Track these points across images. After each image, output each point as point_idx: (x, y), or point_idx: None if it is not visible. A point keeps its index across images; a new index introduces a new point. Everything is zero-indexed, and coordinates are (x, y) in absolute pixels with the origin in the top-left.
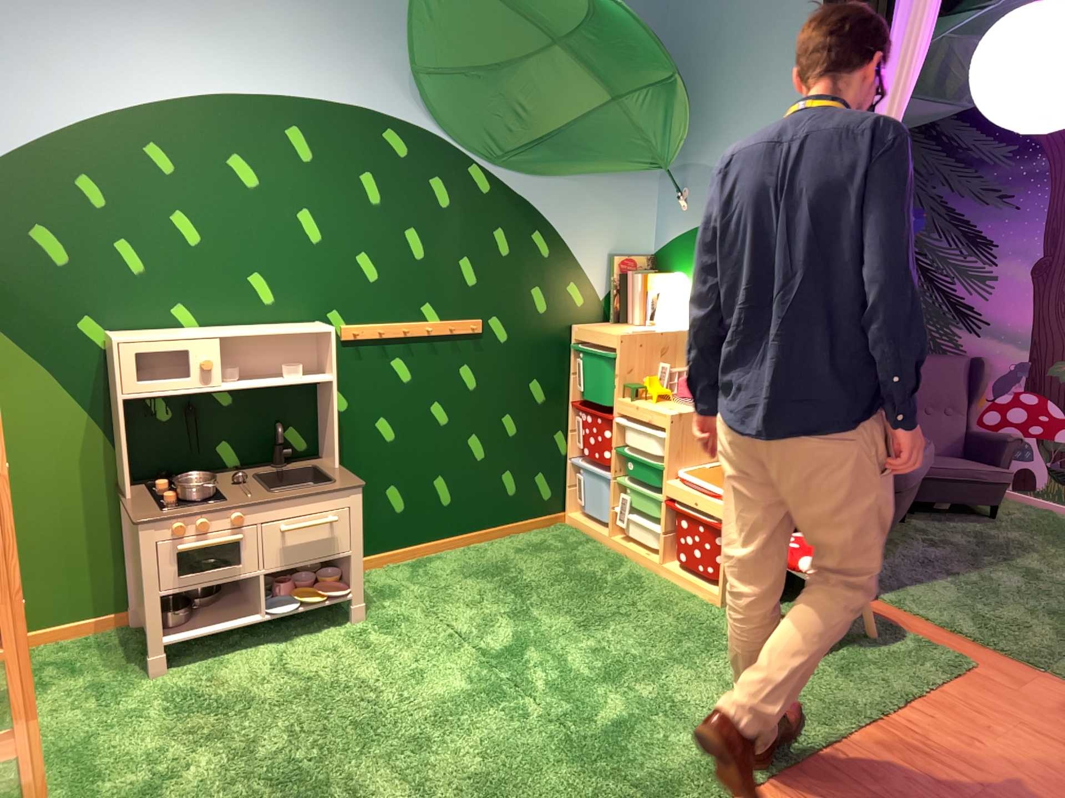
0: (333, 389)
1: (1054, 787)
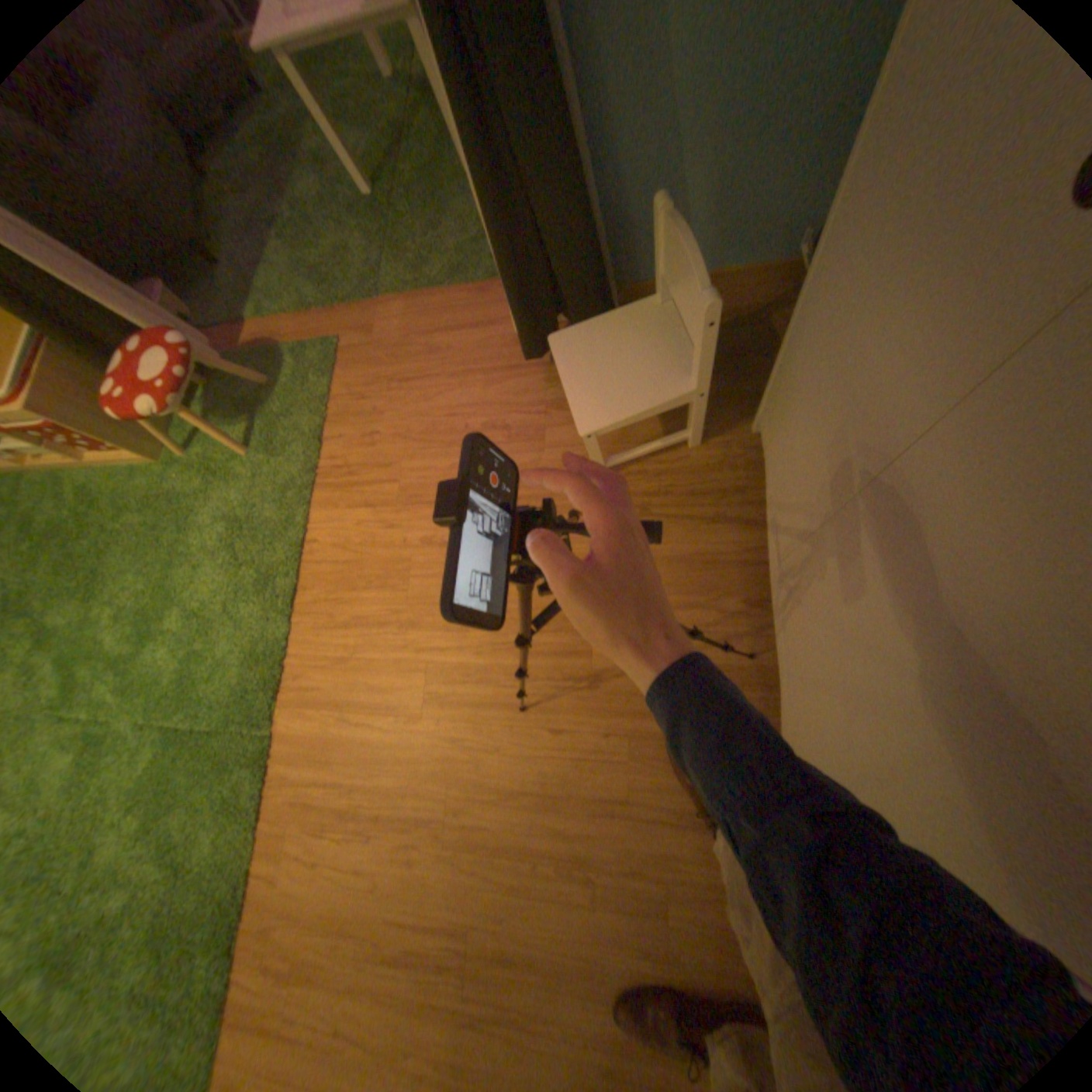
0: None
1: (428, 437)
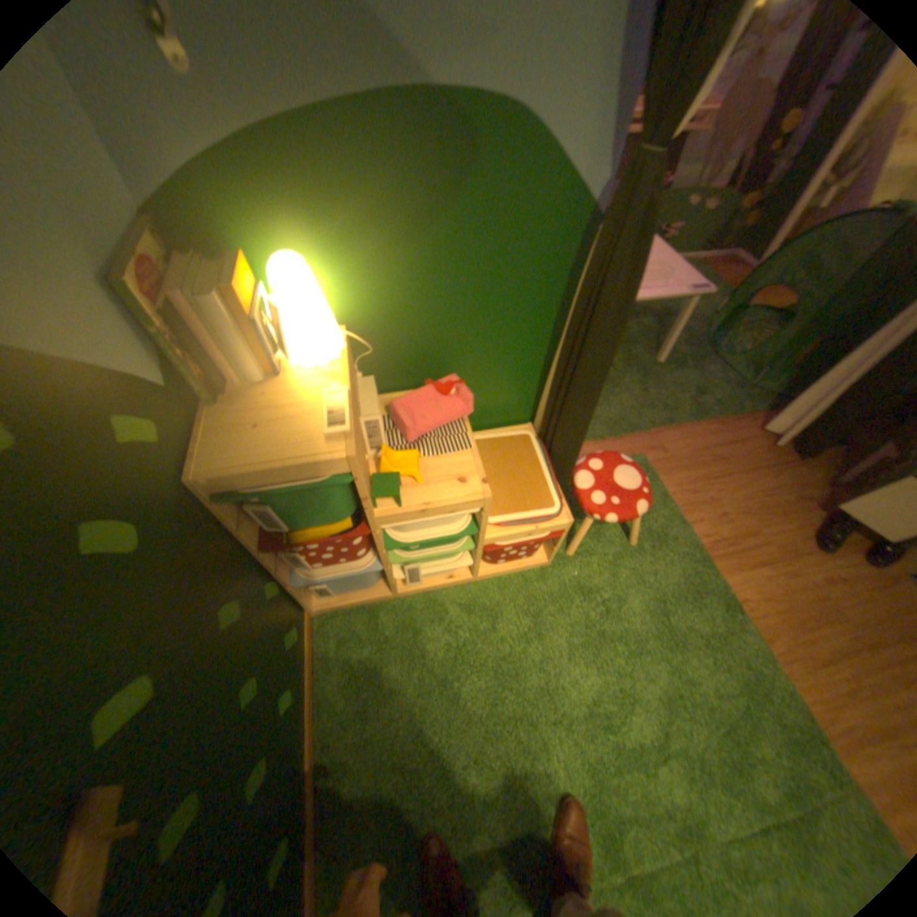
0: None
1: (763, 509)
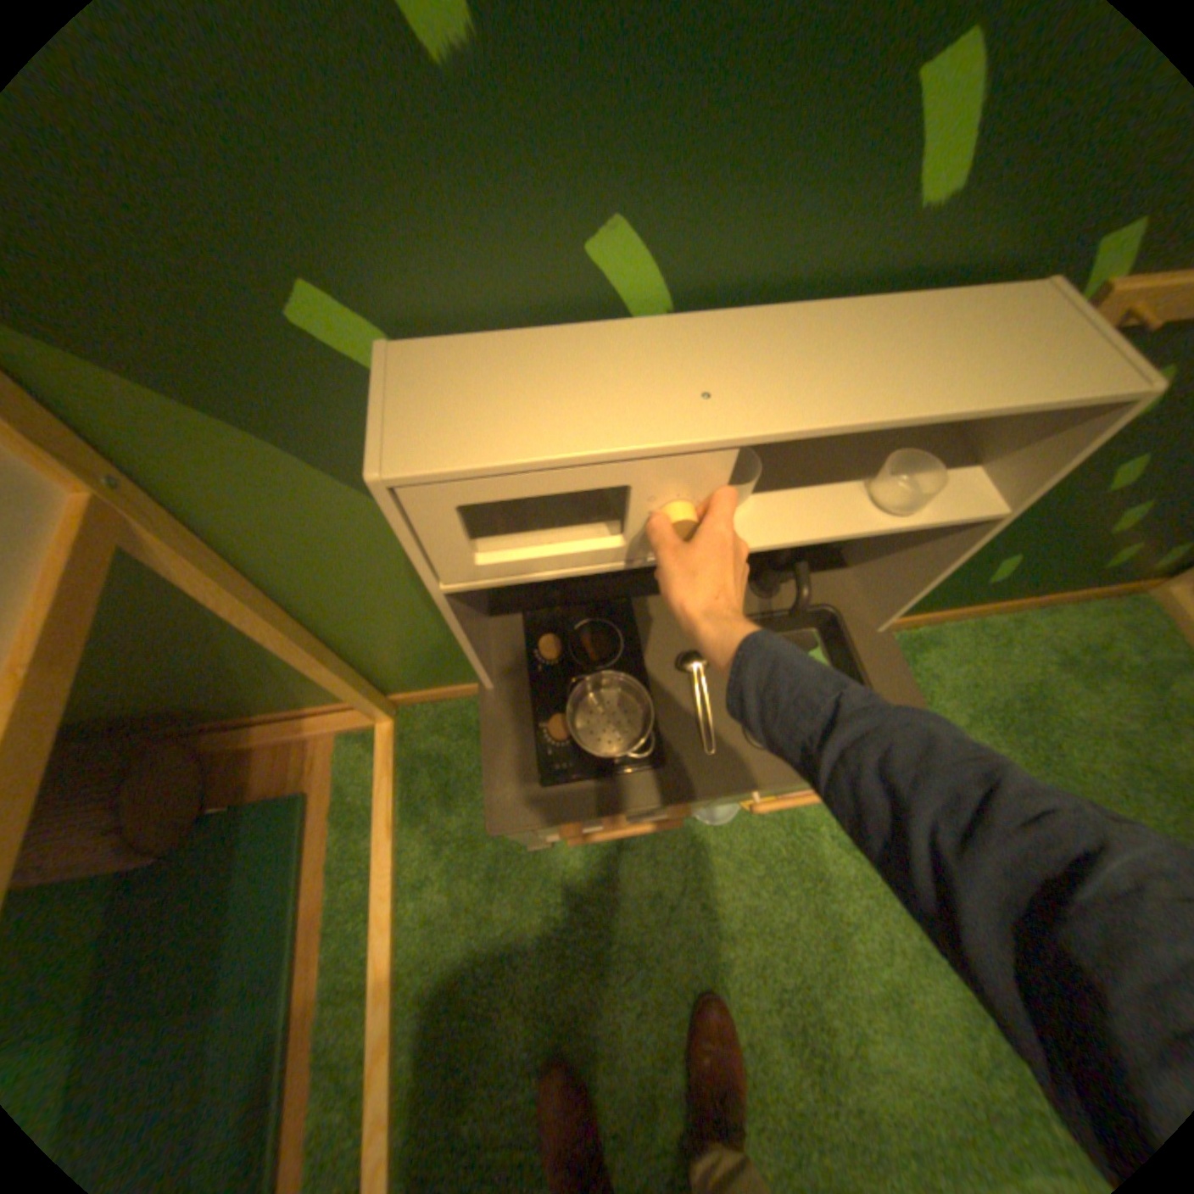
0: (988, 532)
1: None
